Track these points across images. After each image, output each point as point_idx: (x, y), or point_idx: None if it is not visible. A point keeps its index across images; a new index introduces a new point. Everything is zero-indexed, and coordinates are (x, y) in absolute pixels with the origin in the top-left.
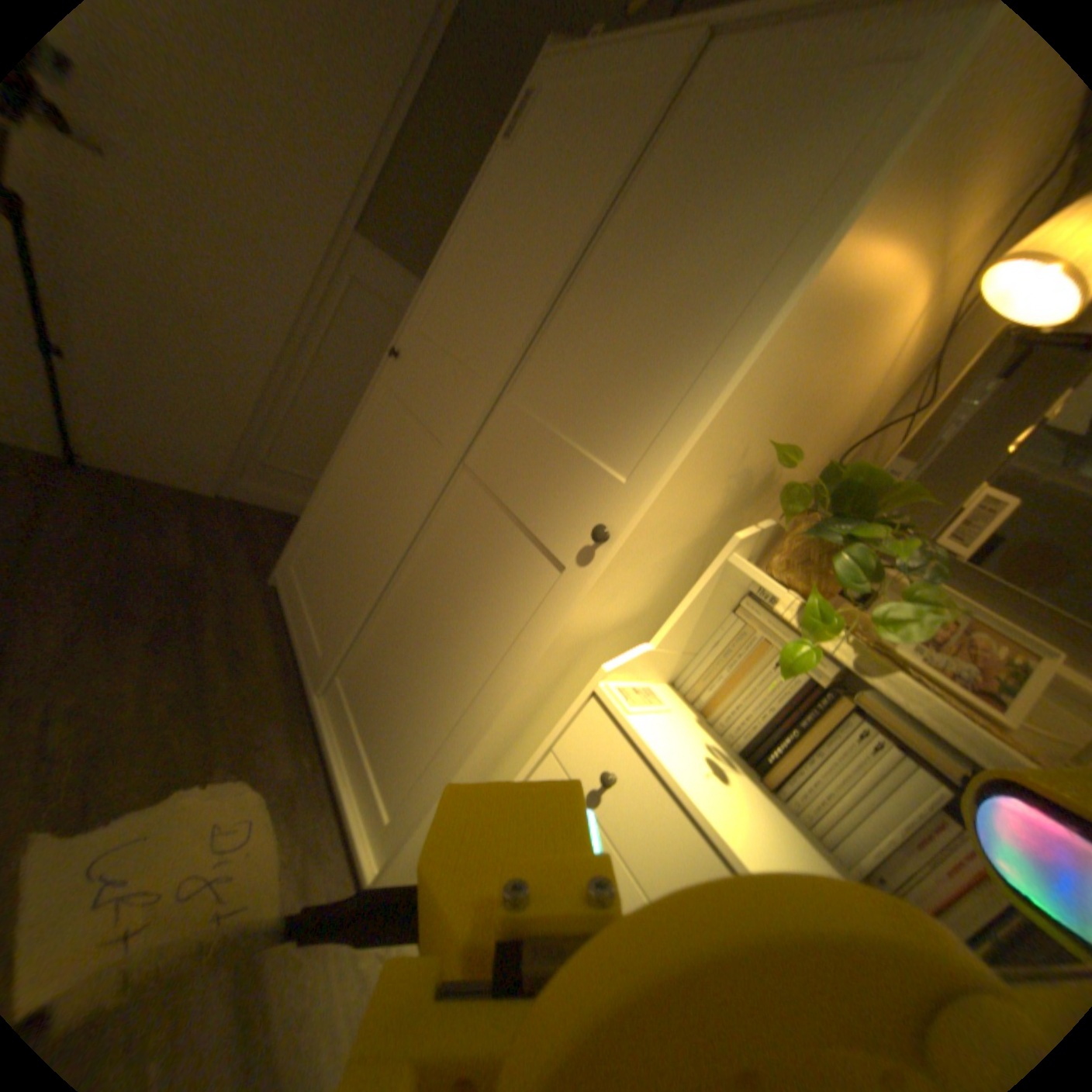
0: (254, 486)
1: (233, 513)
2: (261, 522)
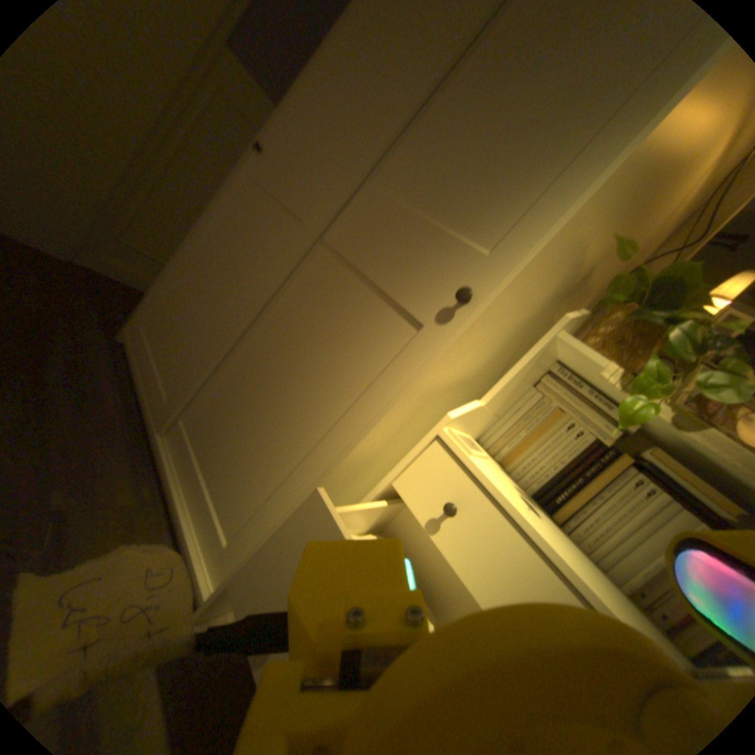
0: (102, 255)
1: (79, 274)
2: (107, 287)
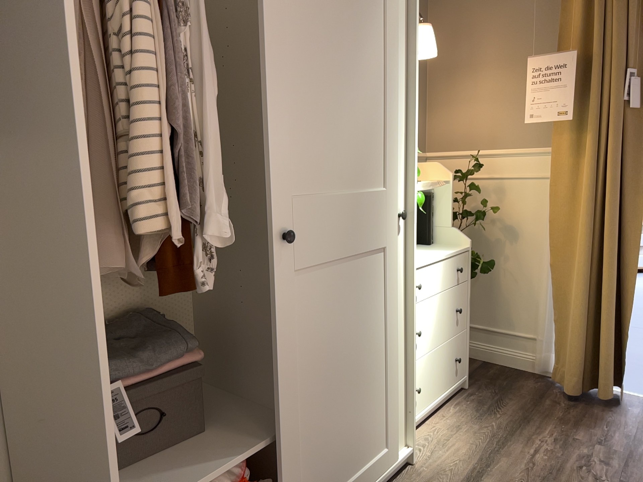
0: None
1: None
2: None
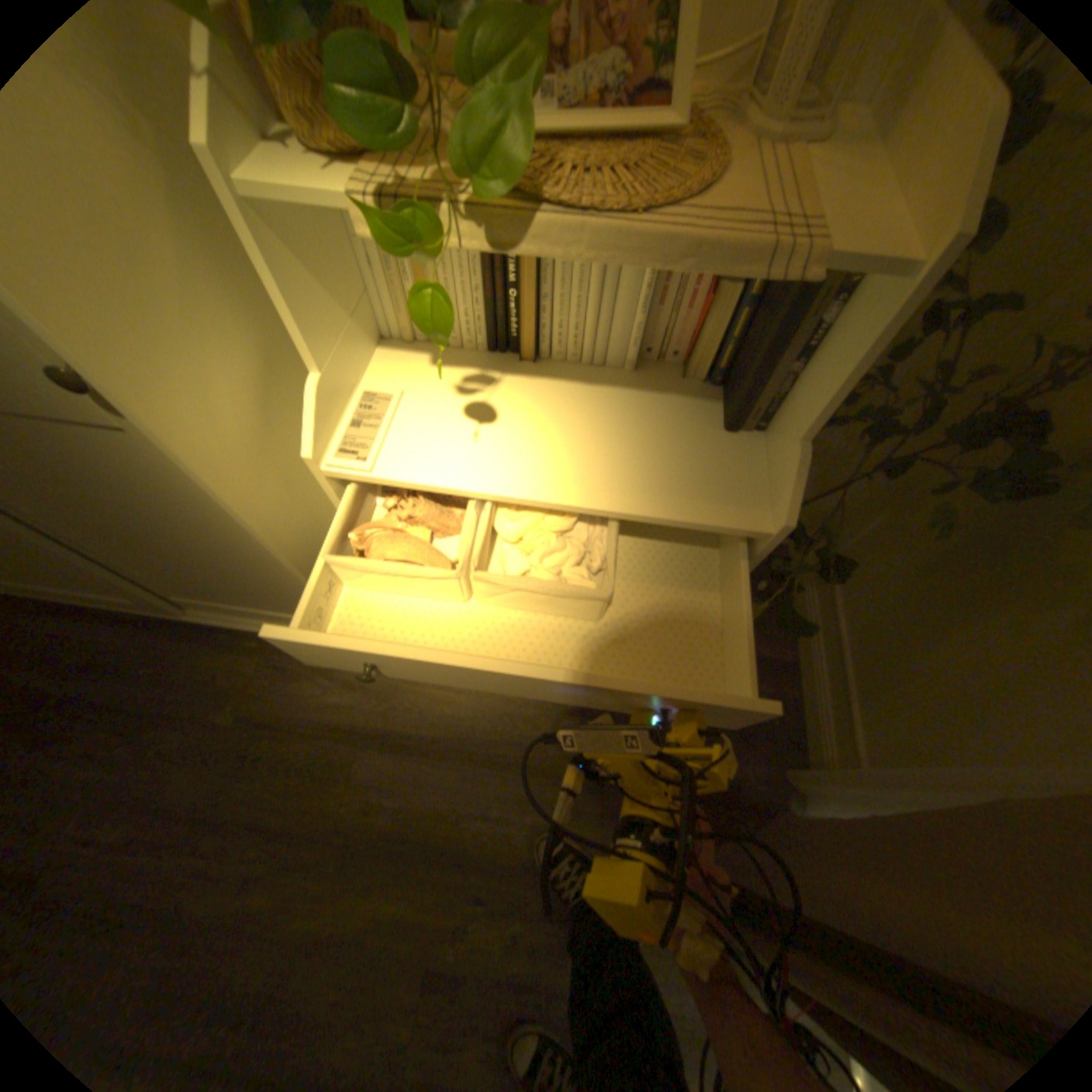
0: None
1: None
2: None
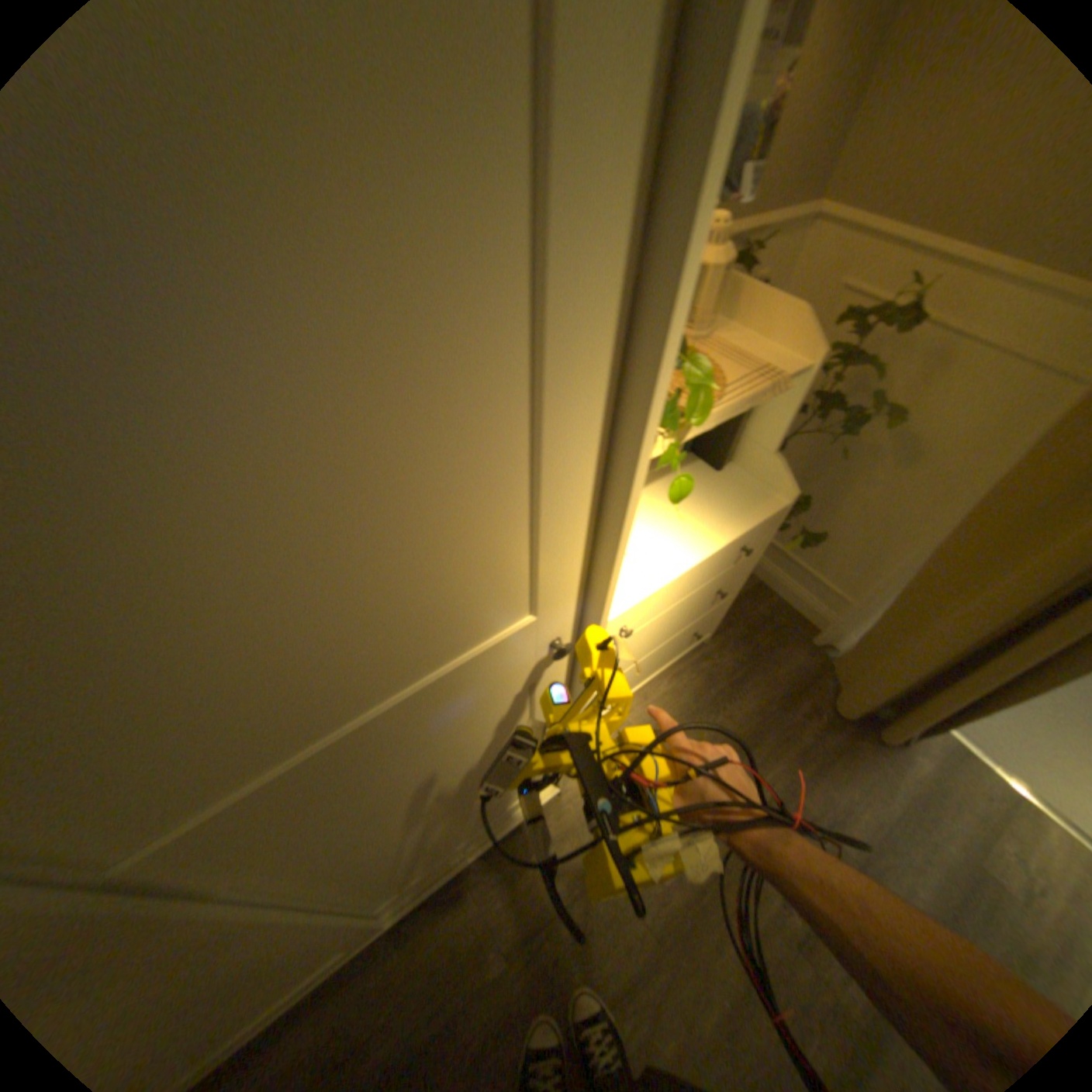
0: None
1: None
2: None
